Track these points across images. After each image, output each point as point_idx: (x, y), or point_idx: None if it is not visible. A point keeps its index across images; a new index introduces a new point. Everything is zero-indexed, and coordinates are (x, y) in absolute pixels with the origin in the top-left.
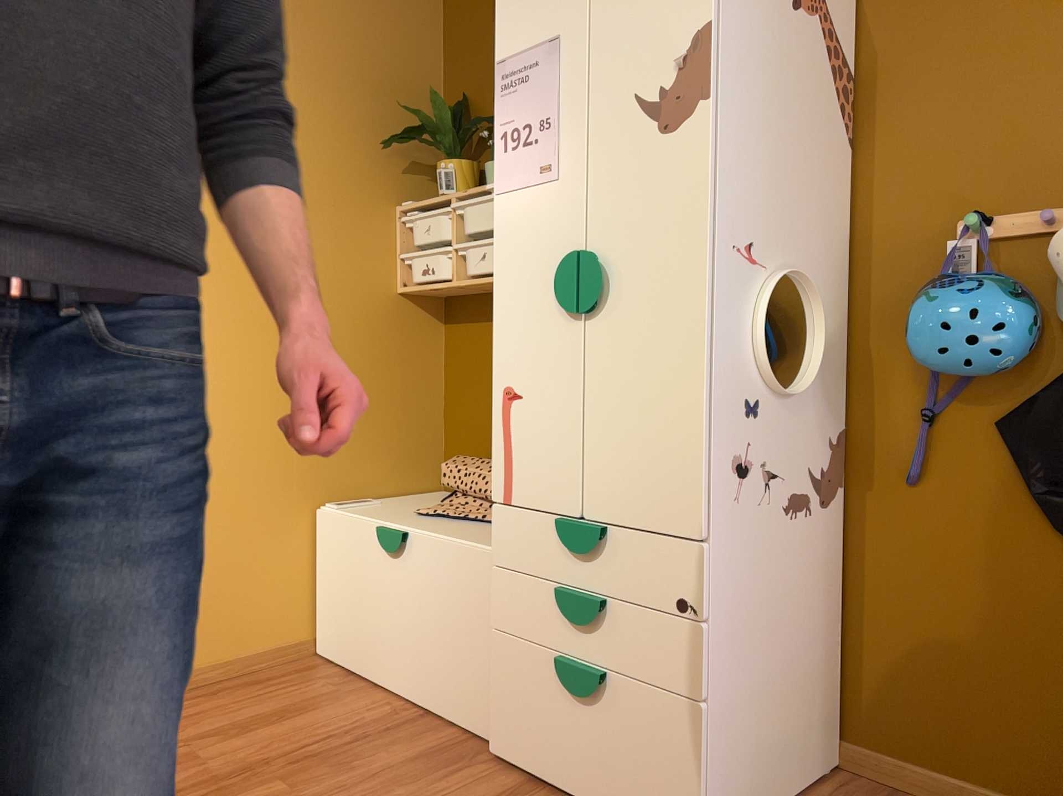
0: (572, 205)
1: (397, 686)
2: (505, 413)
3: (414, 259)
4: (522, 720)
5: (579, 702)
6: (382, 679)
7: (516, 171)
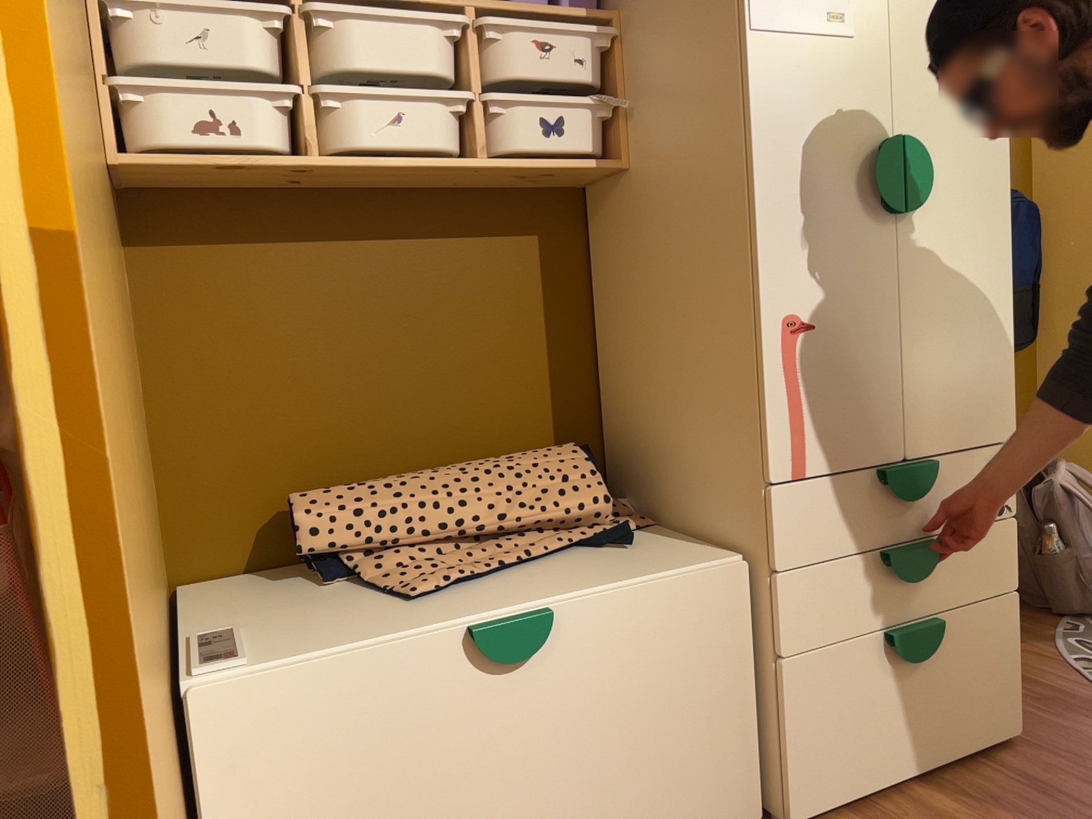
0: (874, 77)
1: None
2: (789, 354)
3: (165, 99)
4: (840, 744)
5: (916, 667)
6: None
7: (787, 7)
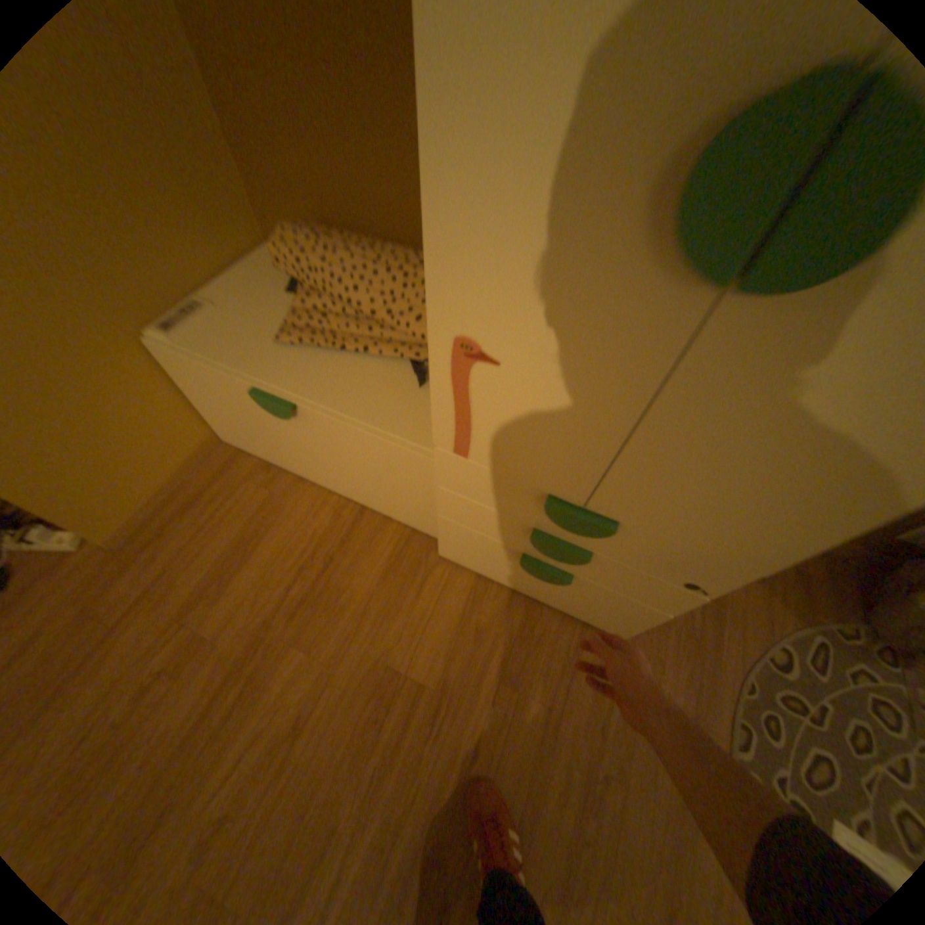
0: None
1: (326, 485)
2: (458, 370)
3: None
4: (473, 557)
5: (539, 576)
6: (308, 477)
7: None
